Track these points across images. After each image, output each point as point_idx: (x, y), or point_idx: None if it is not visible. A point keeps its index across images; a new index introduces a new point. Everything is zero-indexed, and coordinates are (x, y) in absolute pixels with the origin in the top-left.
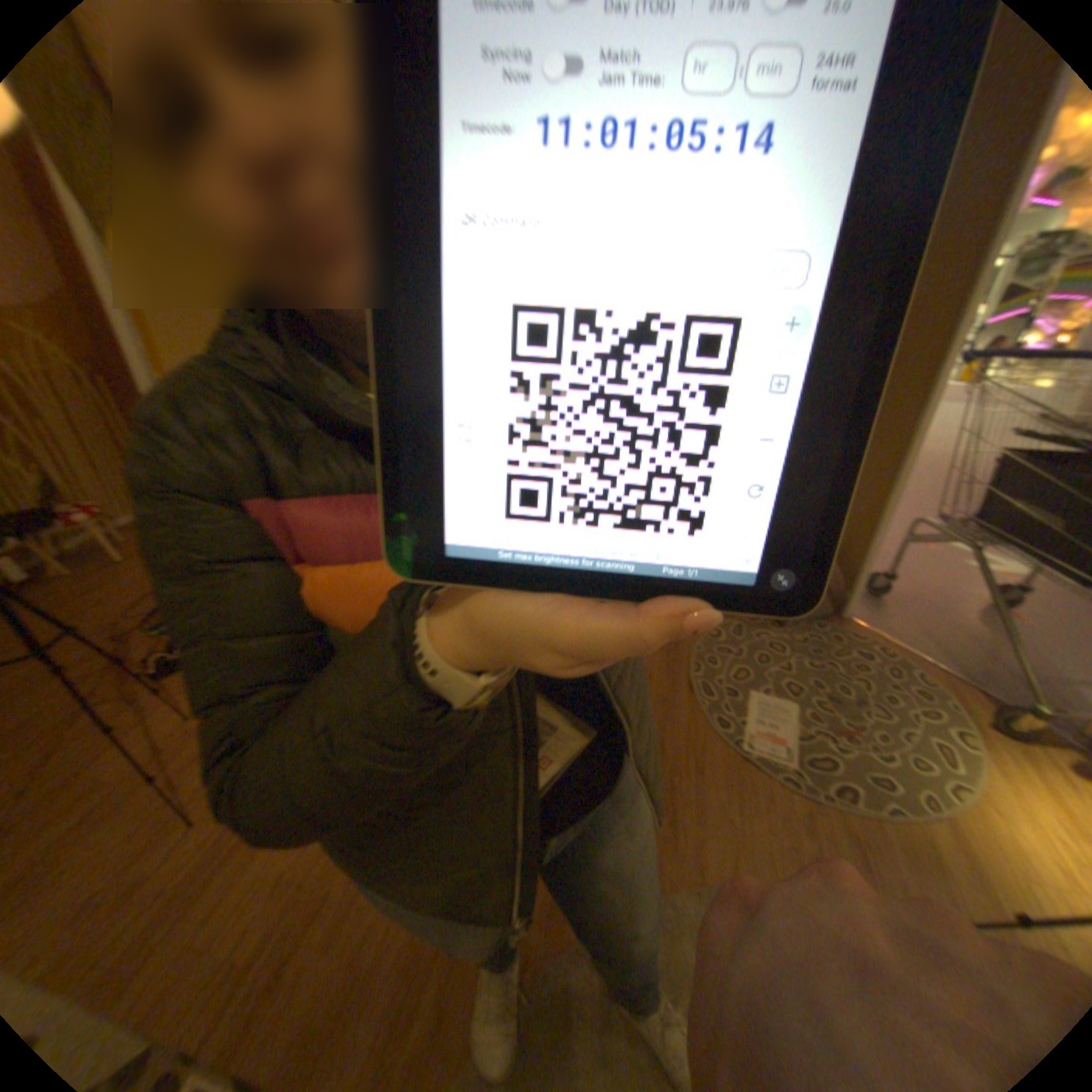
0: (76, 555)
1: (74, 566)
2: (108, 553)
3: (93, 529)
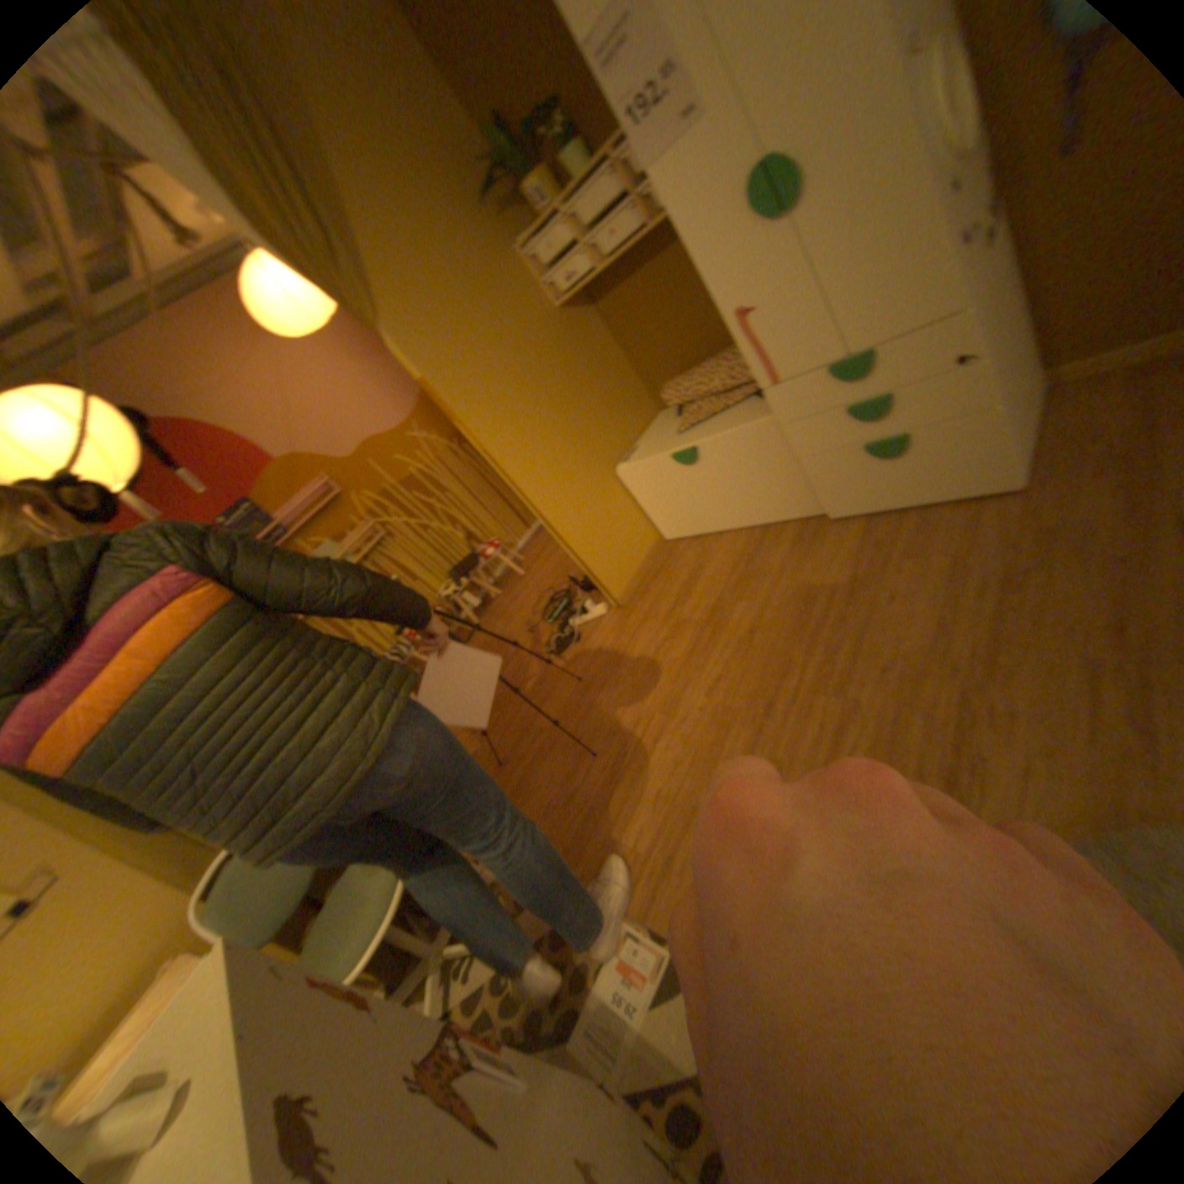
0: (502, 578)
1: (502, 586)
2: (517, 571)
3: (505, 556)
